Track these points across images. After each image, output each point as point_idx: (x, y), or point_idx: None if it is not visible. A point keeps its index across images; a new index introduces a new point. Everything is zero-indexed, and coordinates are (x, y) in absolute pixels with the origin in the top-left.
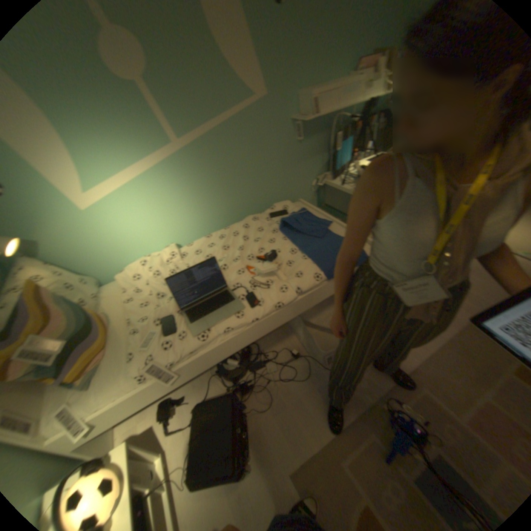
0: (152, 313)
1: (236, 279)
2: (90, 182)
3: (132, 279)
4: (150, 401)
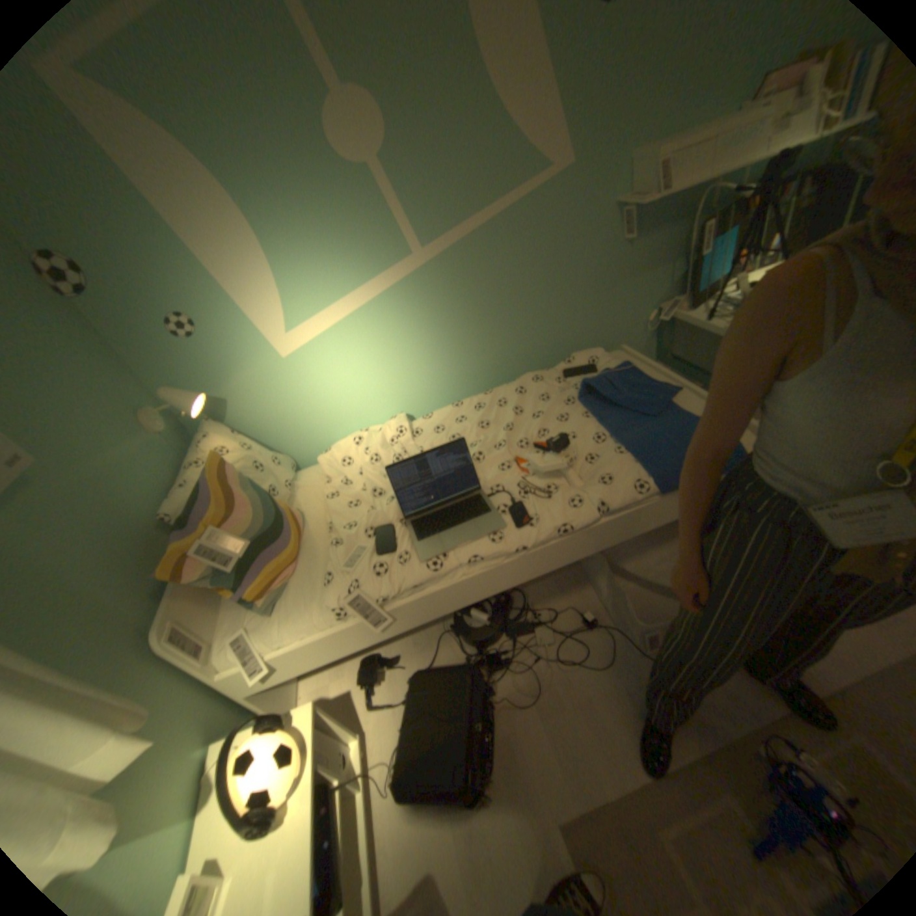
0: (362, 518)
1: (493, 477)
2: (292, 318)
3: (338, 465)
4: (349, 651)
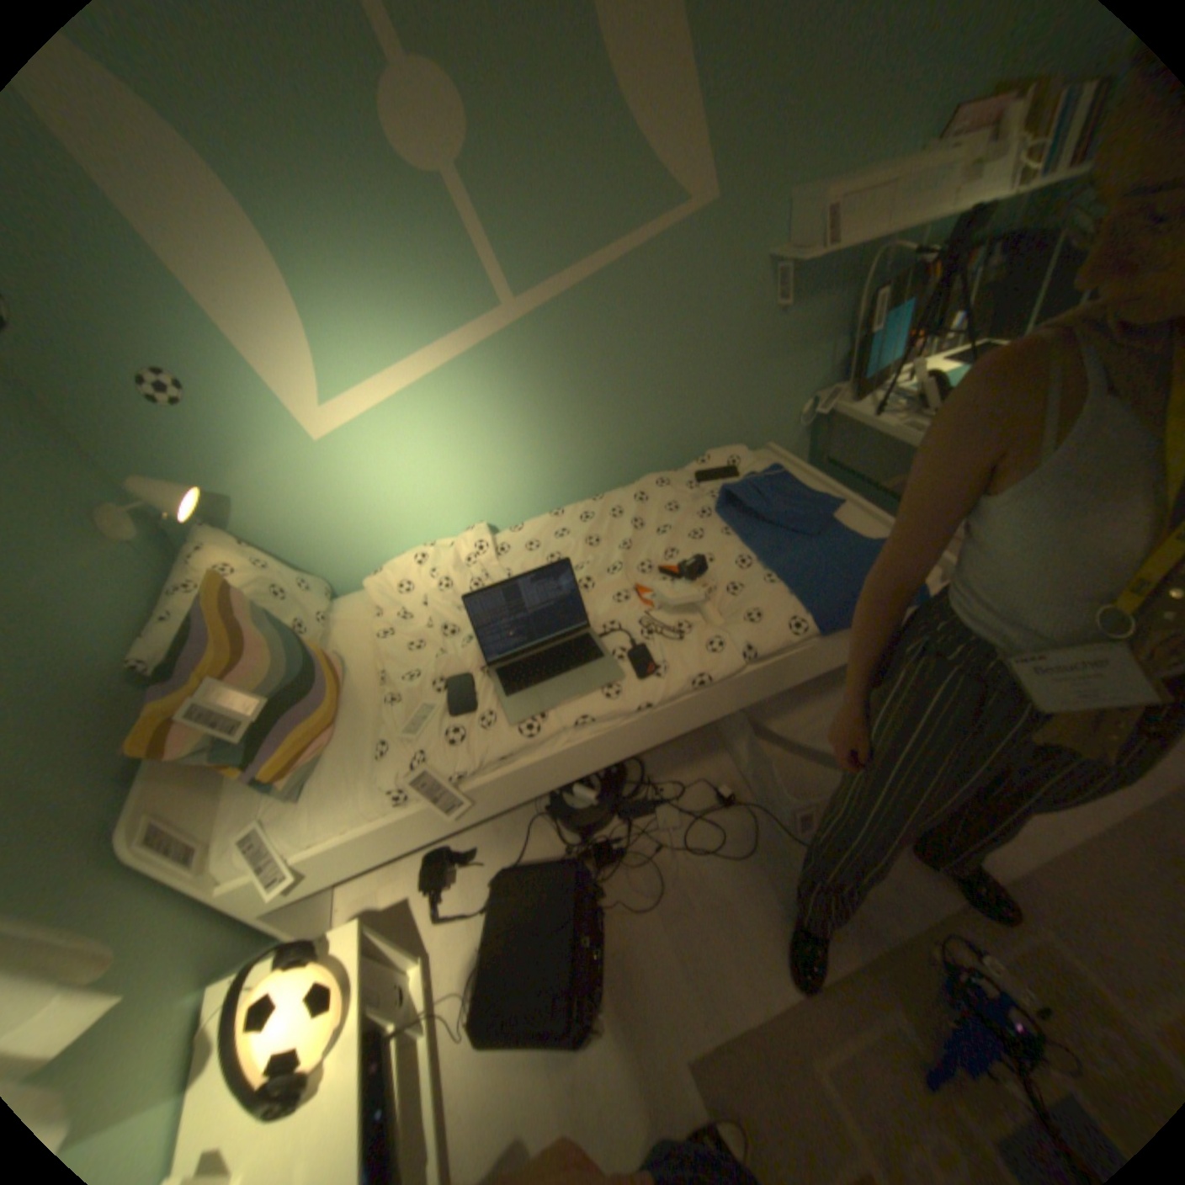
0: (428, 665)
1: (607, 612)
2: (330, 385)
3: (393, 591)
4: (410, 846)
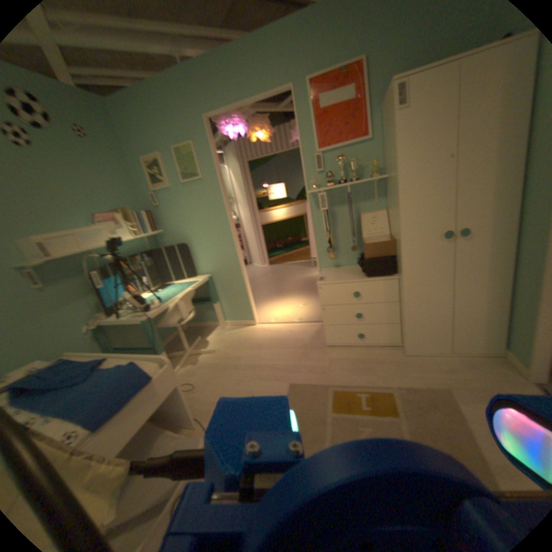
0: None
1: None
2: None
3: None
4: None
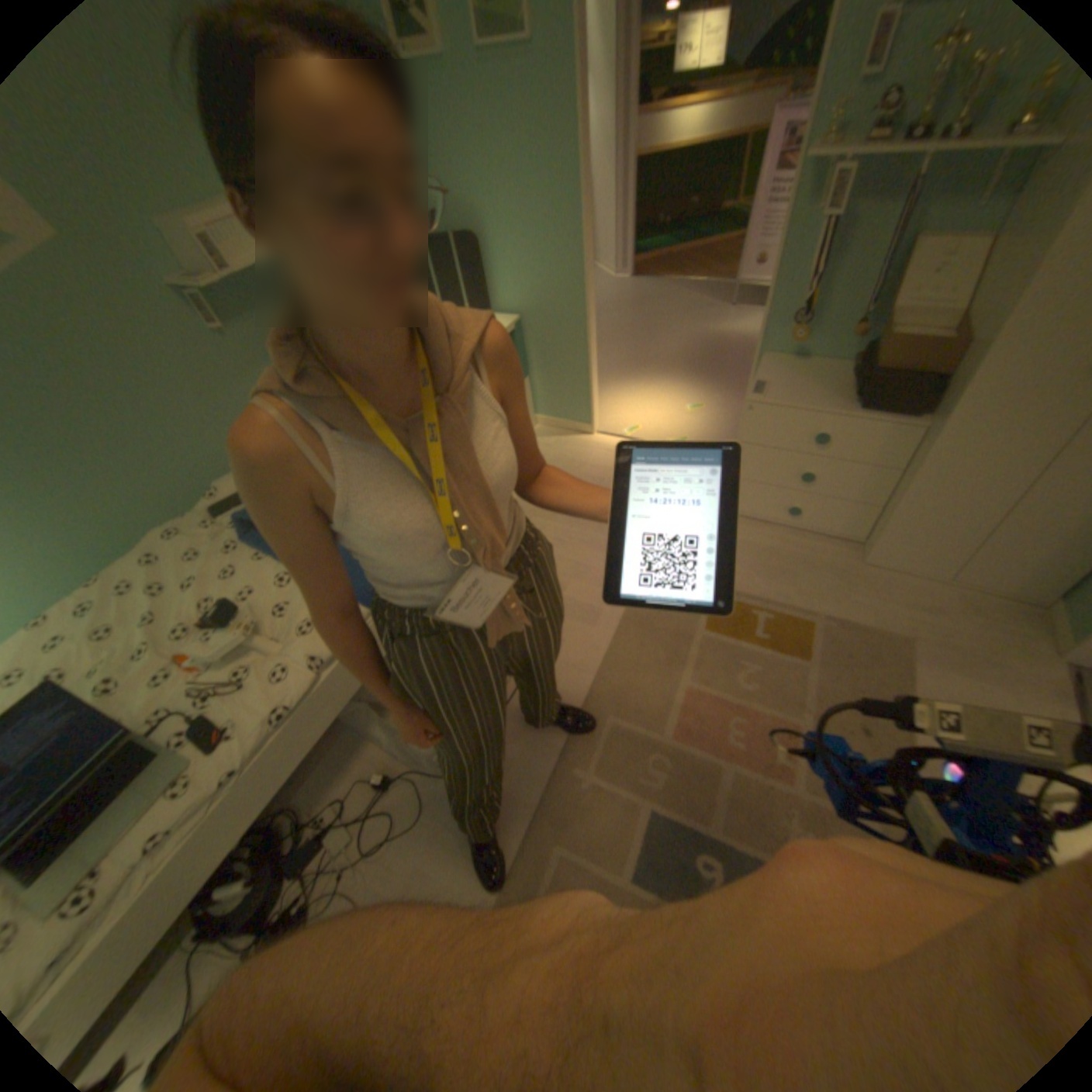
0: None
1: (146, 704)
2: None
3: None
4: None
